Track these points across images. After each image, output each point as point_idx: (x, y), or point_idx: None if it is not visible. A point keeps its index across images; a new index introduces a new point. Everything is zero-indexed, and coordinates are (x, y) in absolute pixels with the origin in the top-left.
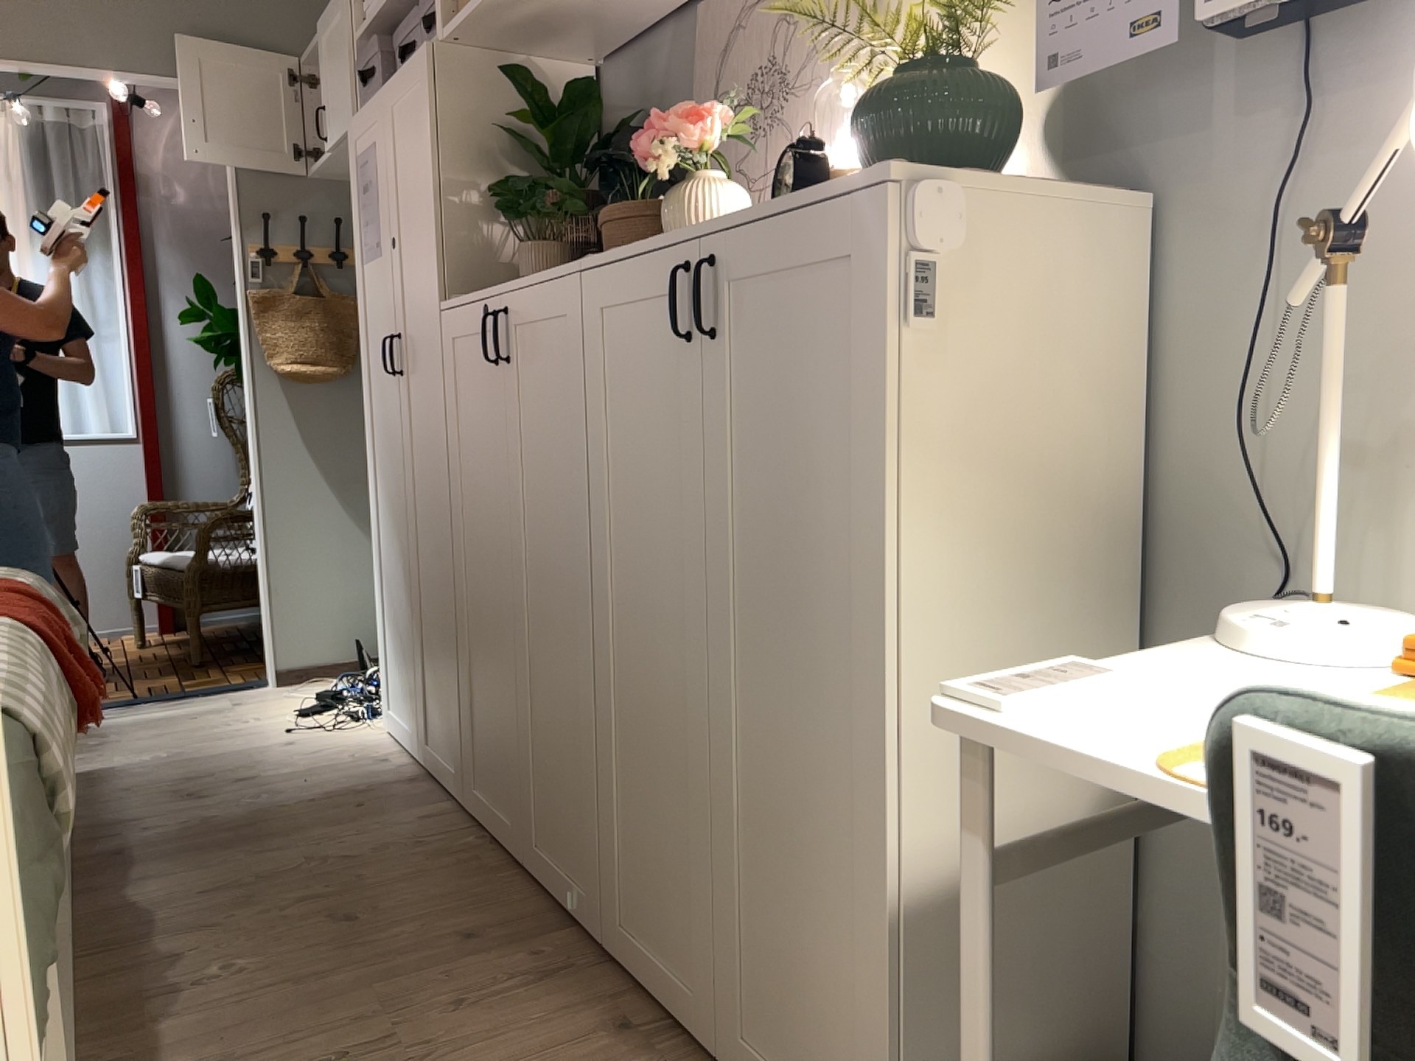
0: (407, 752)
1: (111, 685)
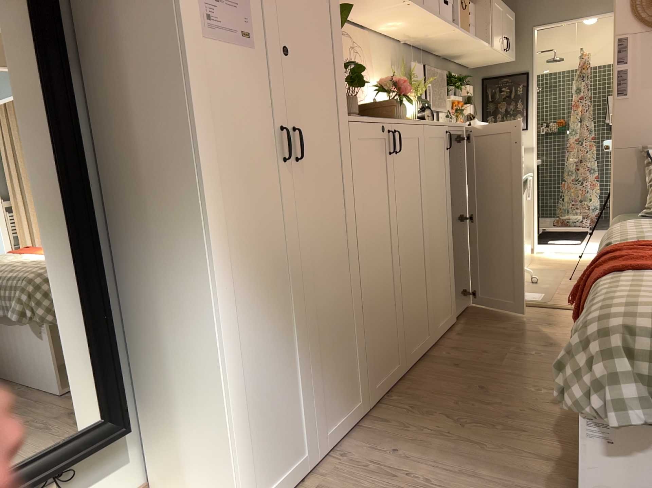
0: None
1: None
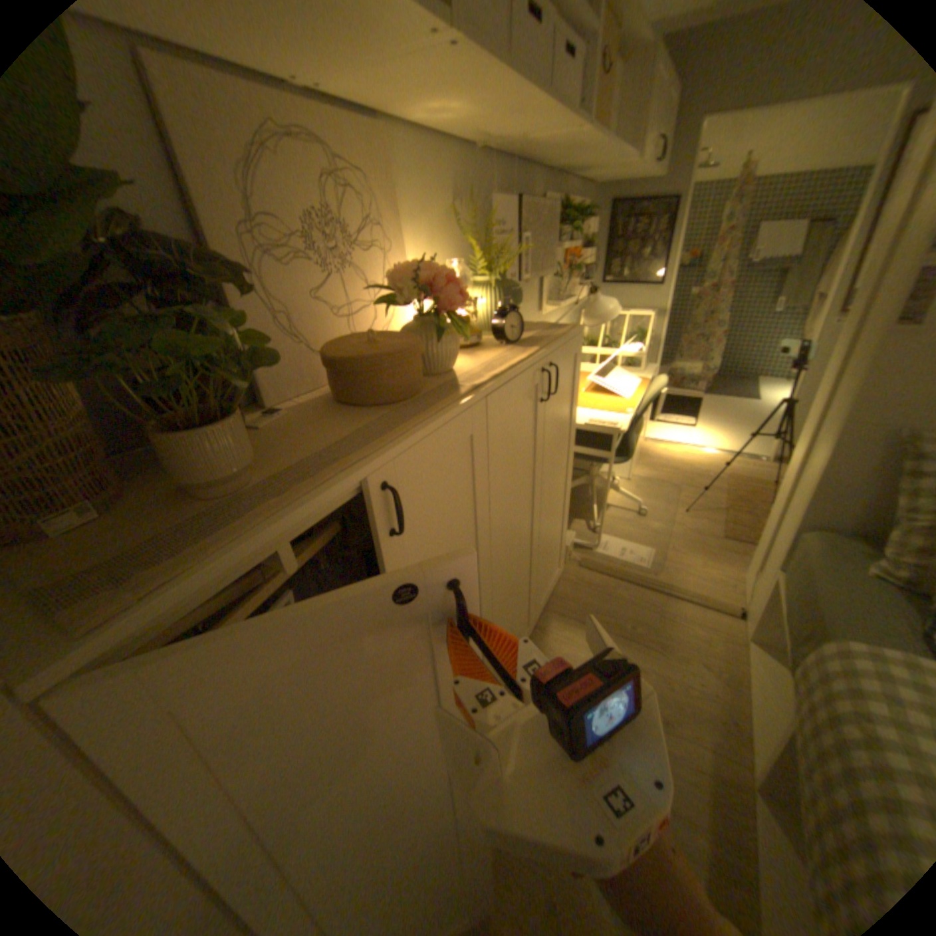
0: None
1: None
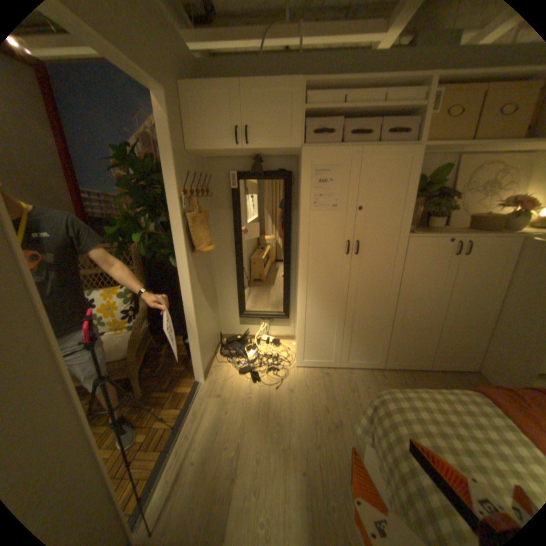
0: (322, 368)
1: (132, 437)
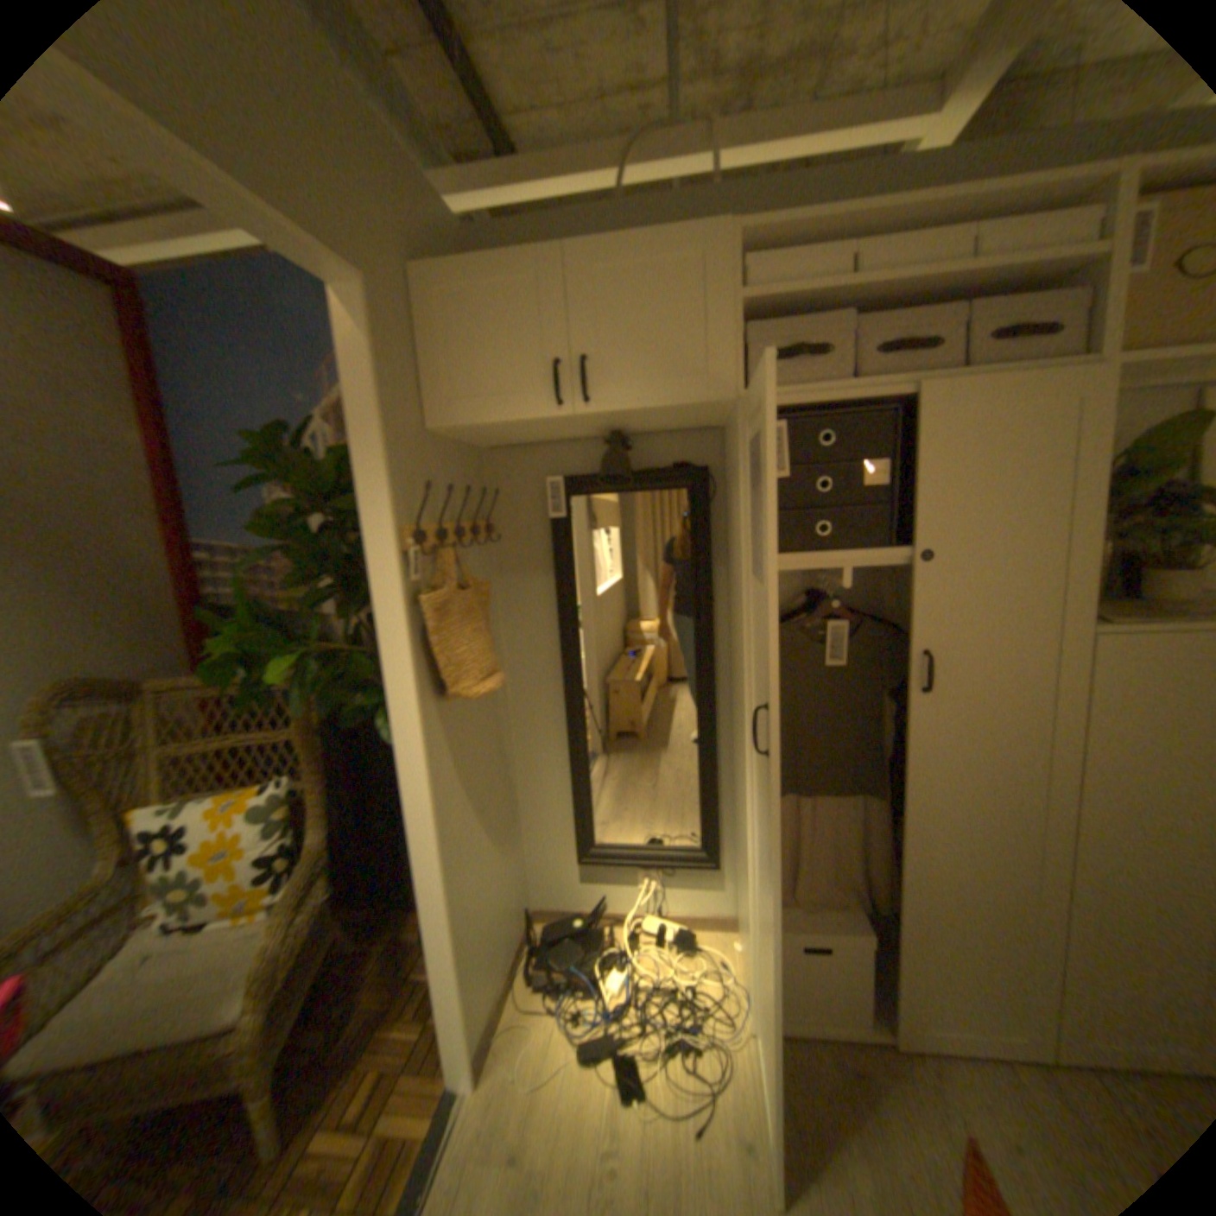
0: (839, 1051)
1: None
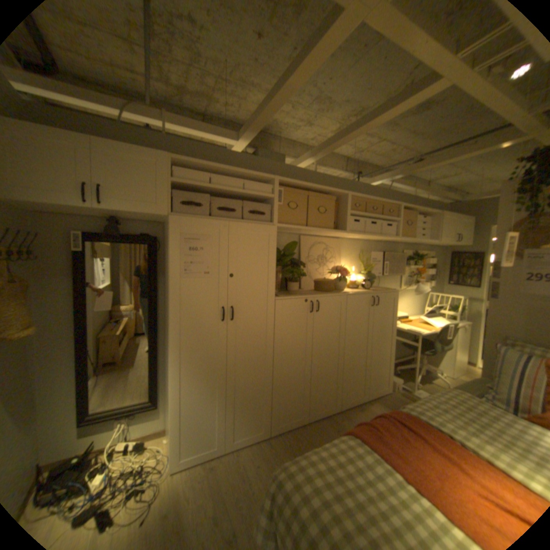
0: (204, 462)
1: None
